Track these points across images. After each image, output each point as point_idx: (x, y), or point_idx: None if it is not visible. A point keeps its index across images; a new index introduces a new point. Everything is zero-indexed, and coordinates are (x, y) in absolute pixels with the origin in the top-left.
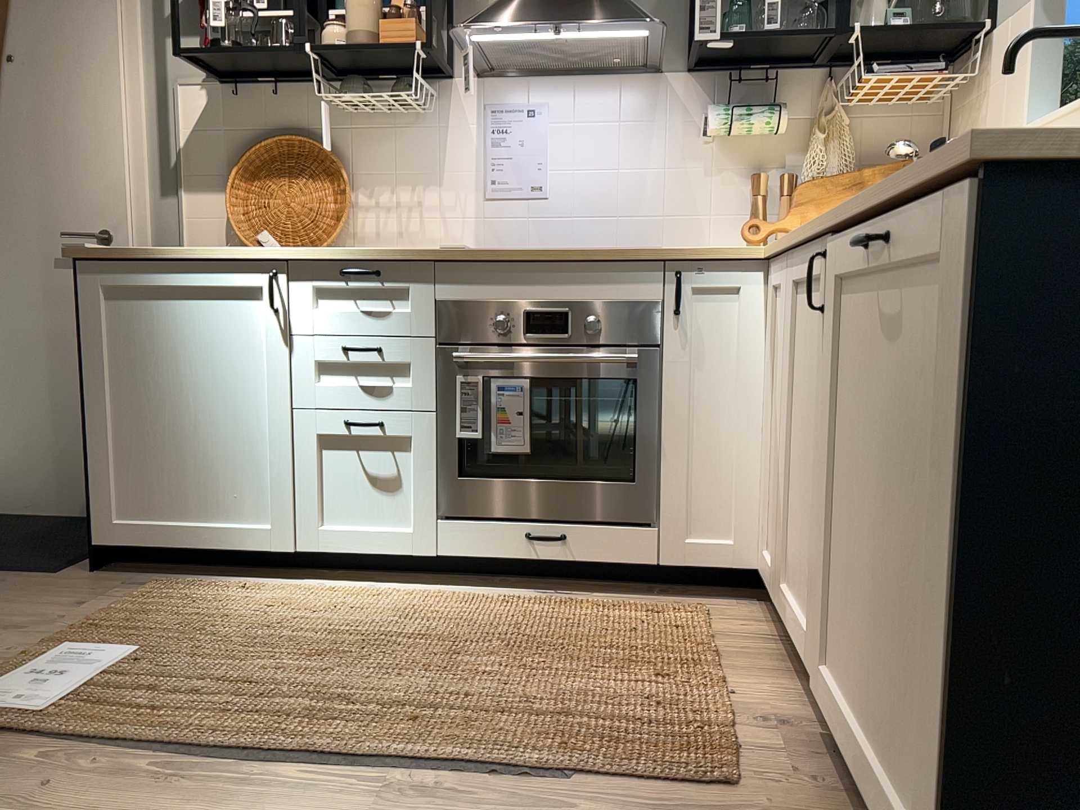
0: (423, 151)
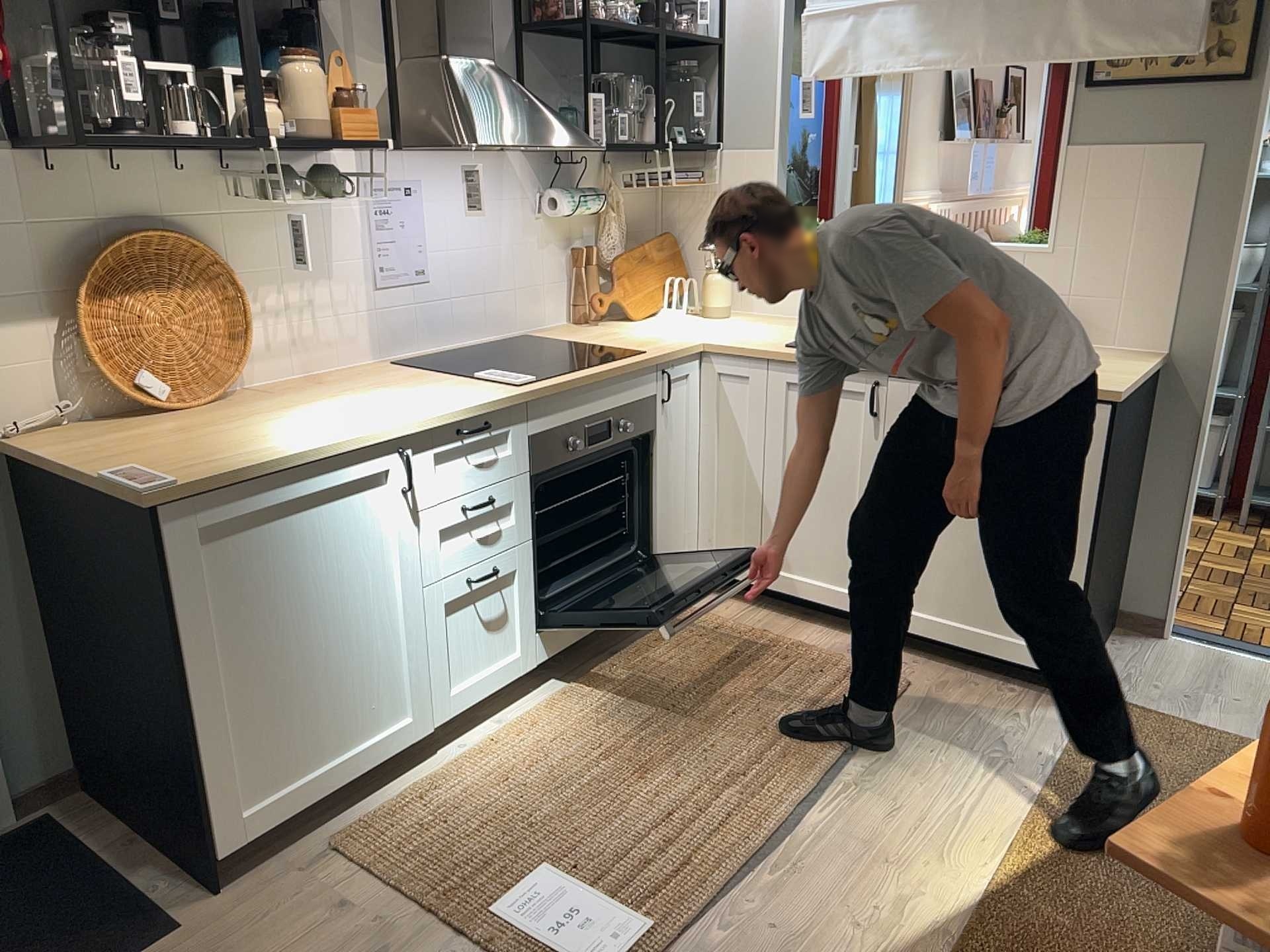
0: (311, 241)
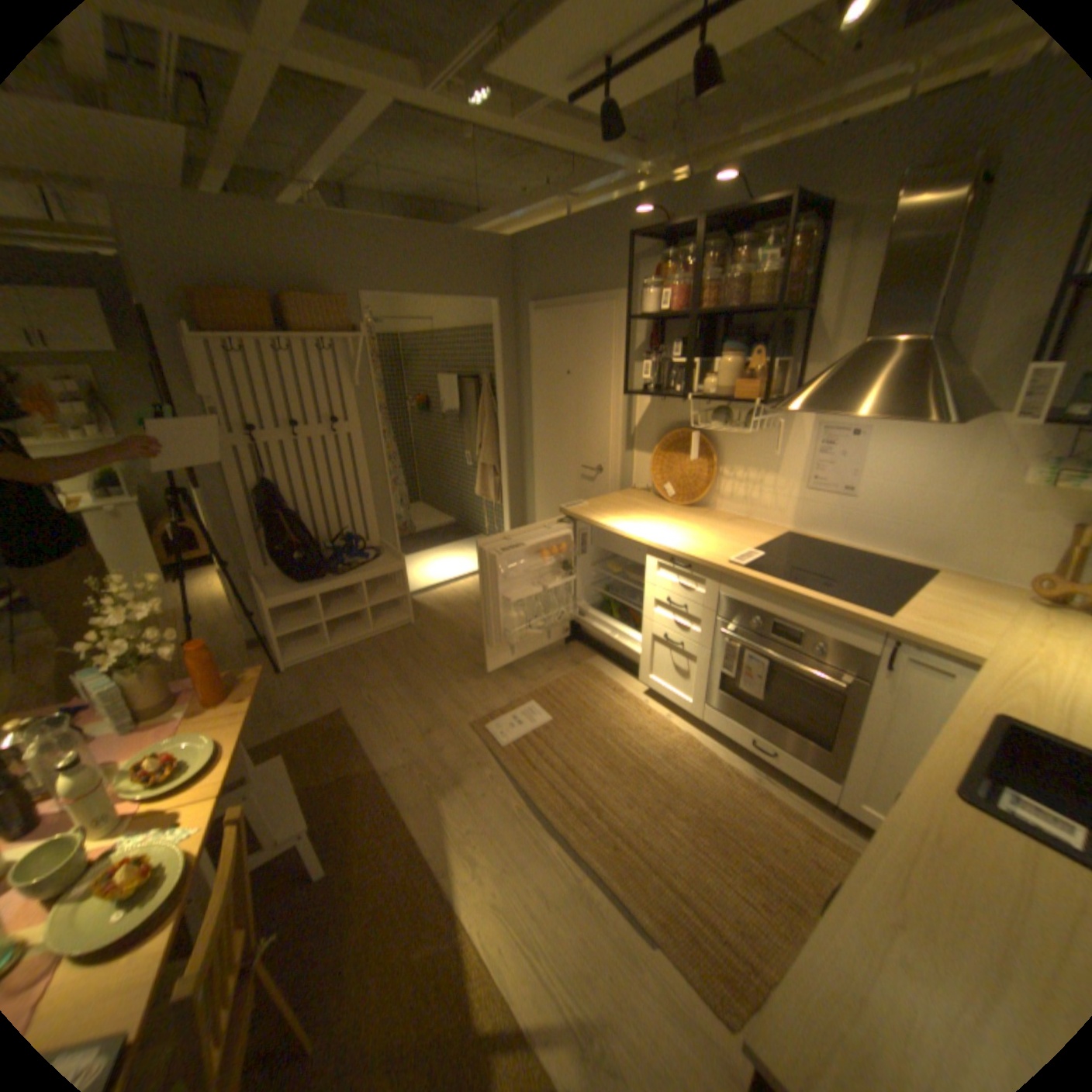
0: (770, 449)
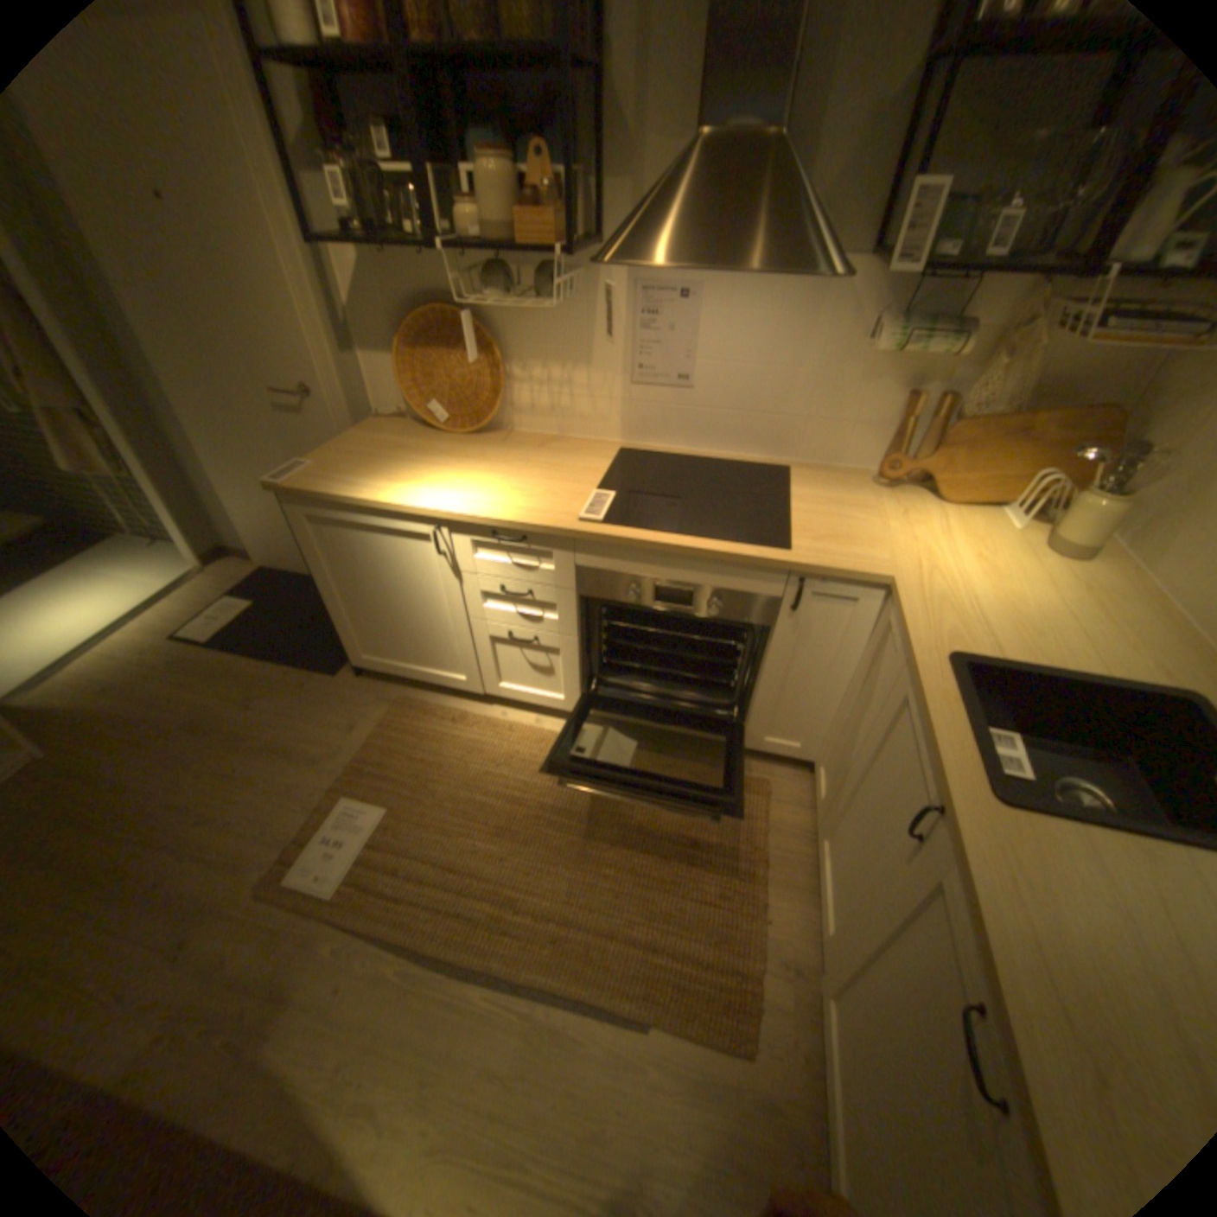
0: (573, 328)
